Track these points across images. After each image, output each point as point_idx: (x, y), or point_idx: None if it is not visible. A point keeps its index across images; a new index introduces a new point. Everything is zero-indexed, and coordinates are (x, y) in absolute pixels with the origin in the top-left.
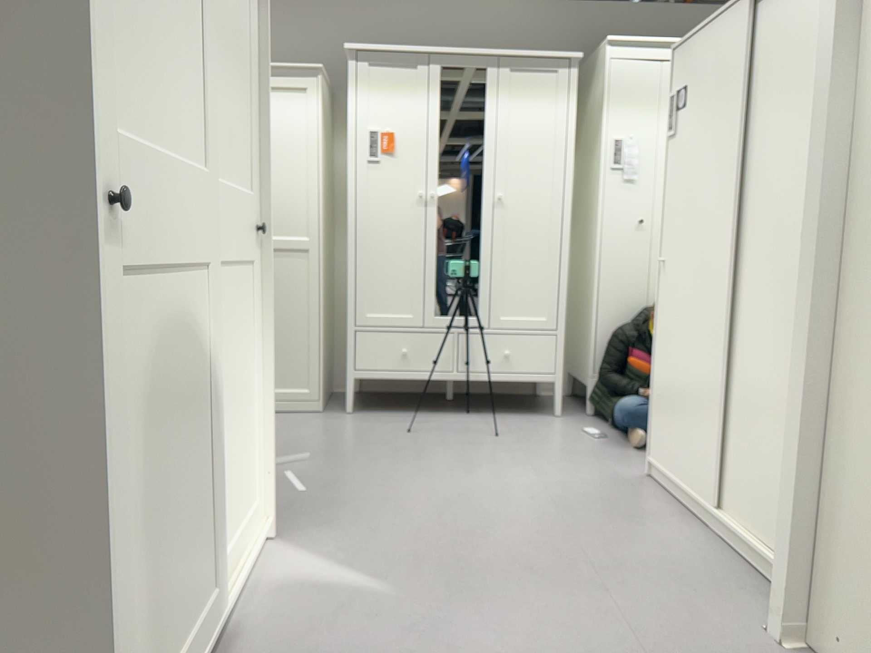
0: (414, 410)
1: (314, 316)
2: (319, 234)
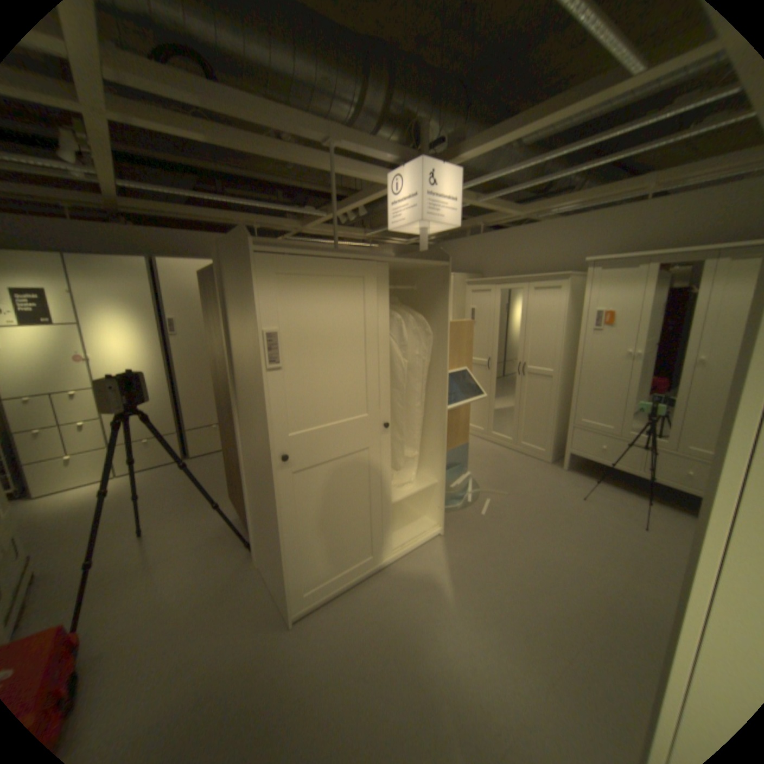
0: (611, 484)
1: (551, 414)
2: (559, 371)
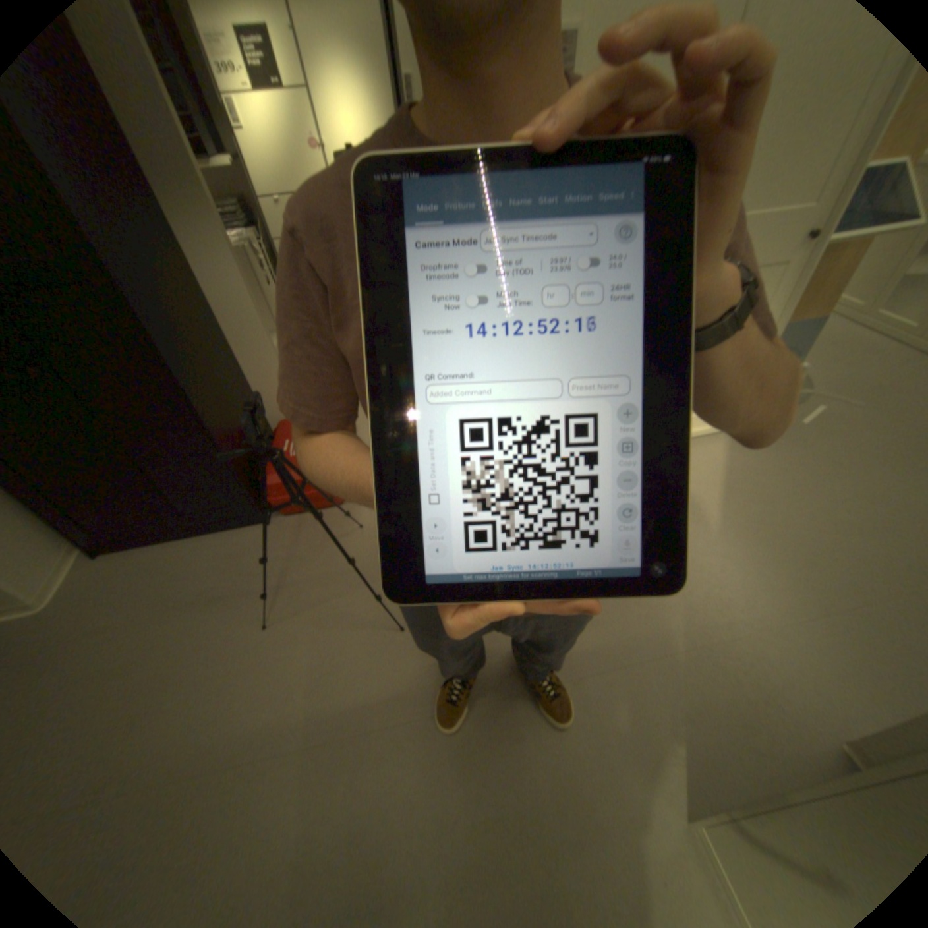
0: None
1: None
2: None
